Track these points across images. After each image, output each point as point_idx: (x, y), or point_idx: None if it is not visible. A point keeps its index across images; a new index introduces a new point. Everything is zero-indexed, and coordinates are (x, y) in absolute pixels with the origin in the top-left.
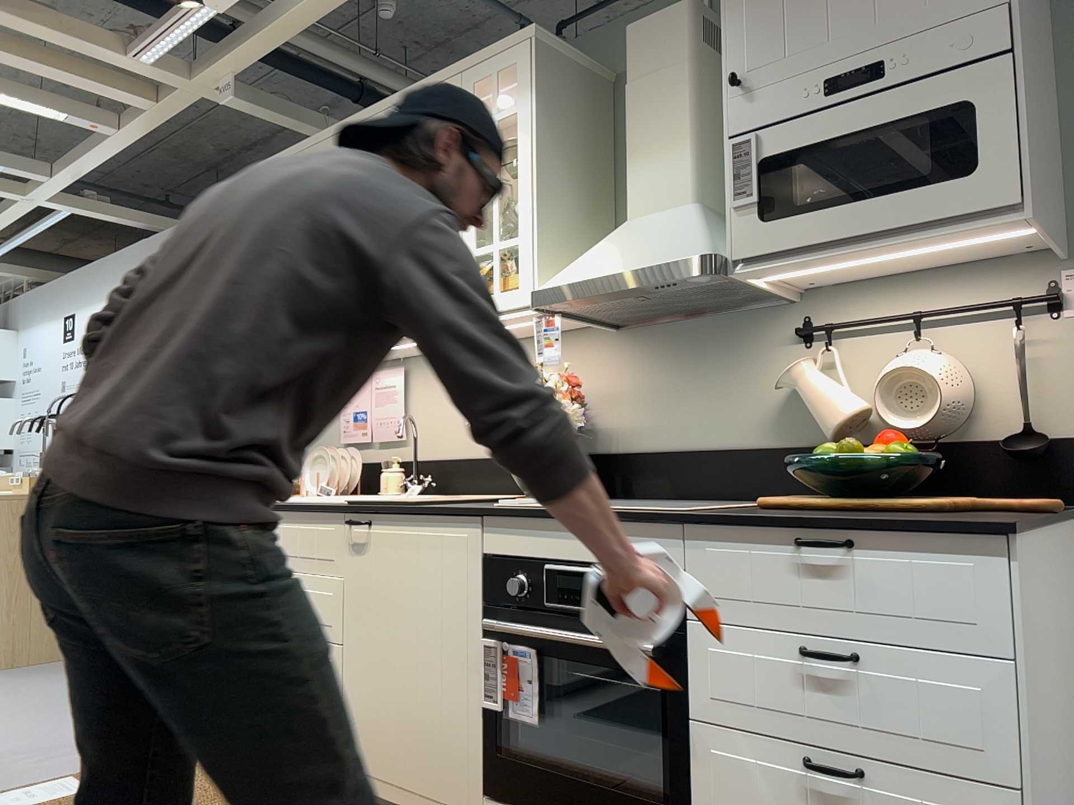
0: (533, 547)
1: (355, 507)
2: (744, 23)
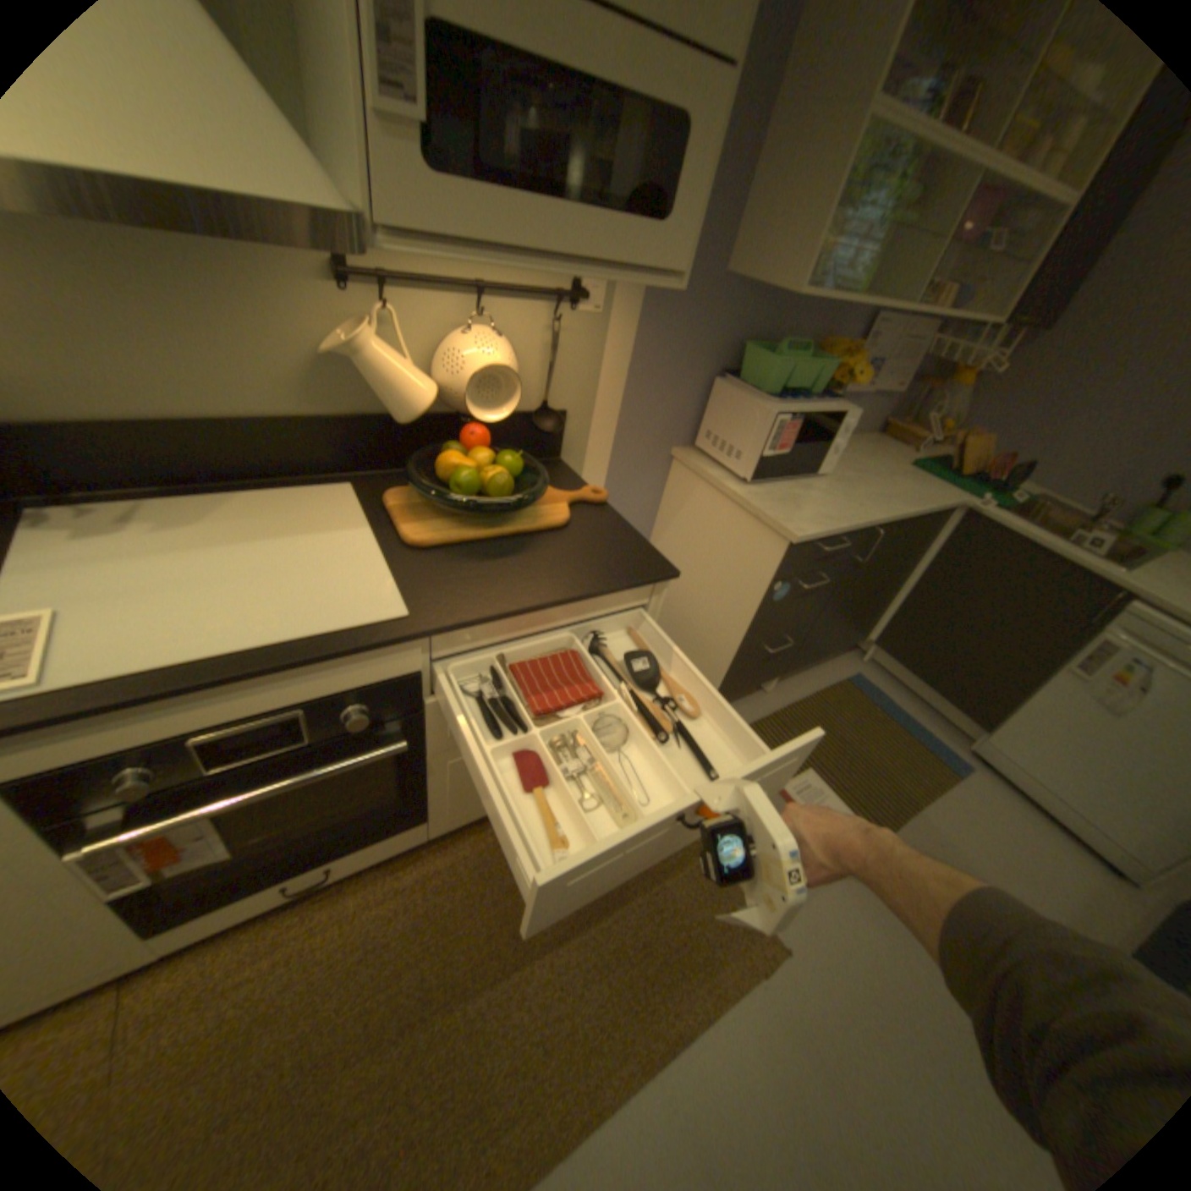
0: (146, 732)
1: None
2: None
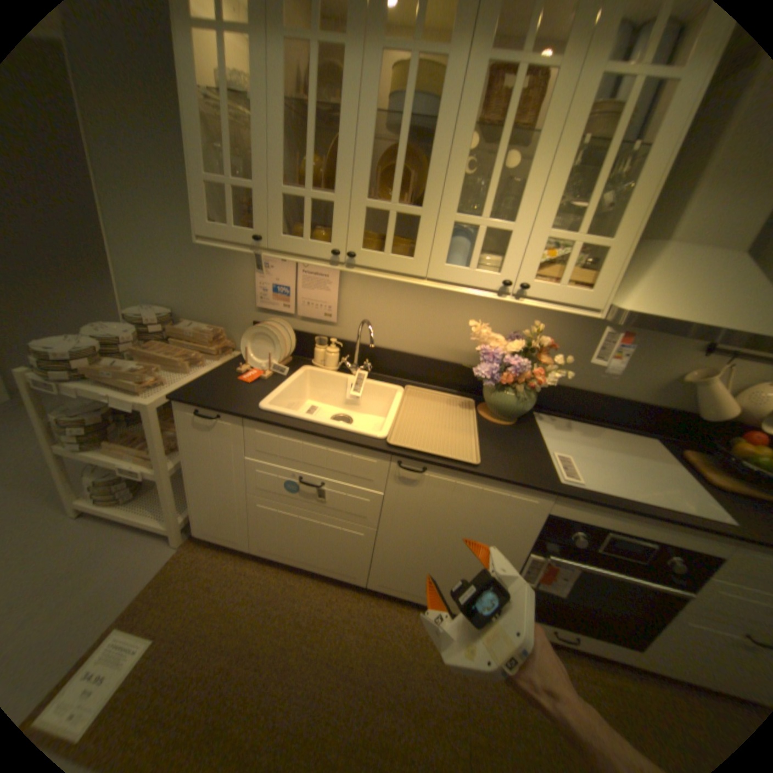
0: (603, 522)
1: (411, 456)
2: None
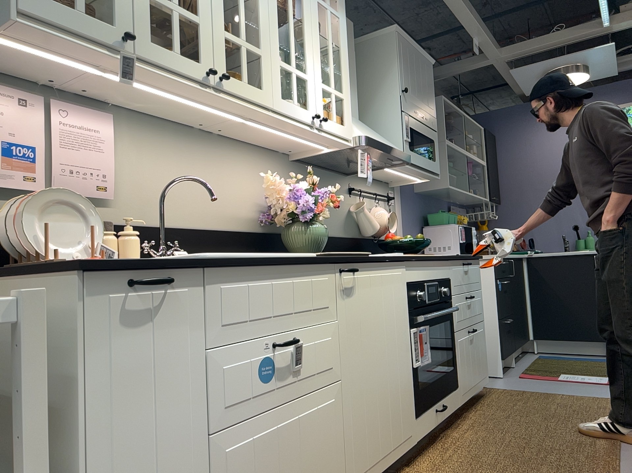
0: (421, 275)
1: (346, 258)
2: (404, 70)
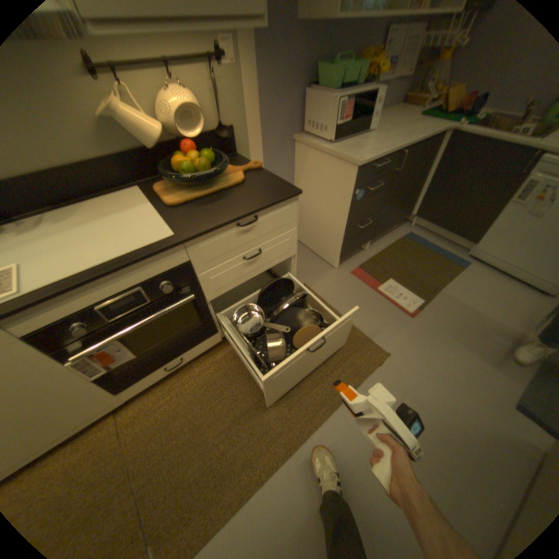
0: (75, 306)
1: None
2: None
